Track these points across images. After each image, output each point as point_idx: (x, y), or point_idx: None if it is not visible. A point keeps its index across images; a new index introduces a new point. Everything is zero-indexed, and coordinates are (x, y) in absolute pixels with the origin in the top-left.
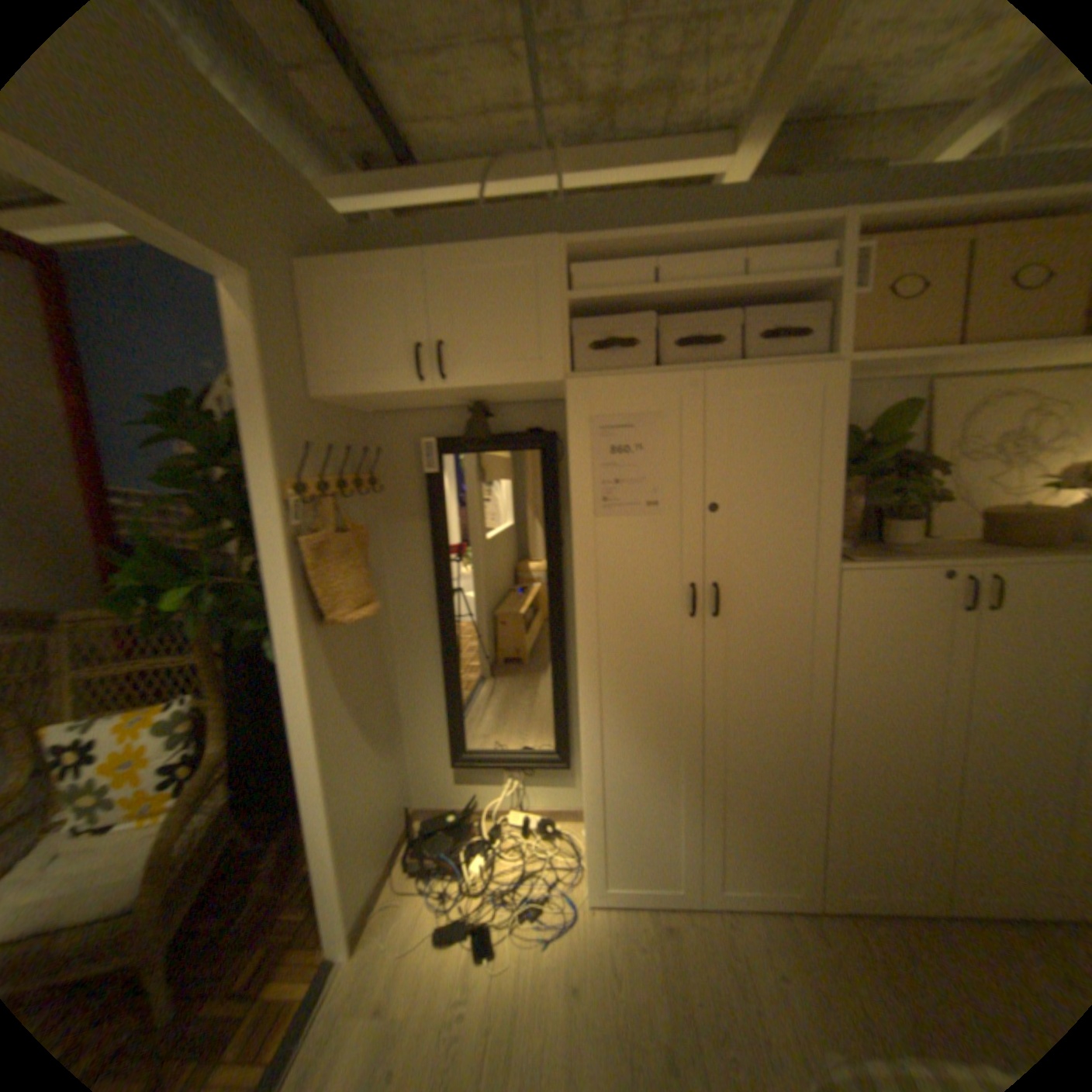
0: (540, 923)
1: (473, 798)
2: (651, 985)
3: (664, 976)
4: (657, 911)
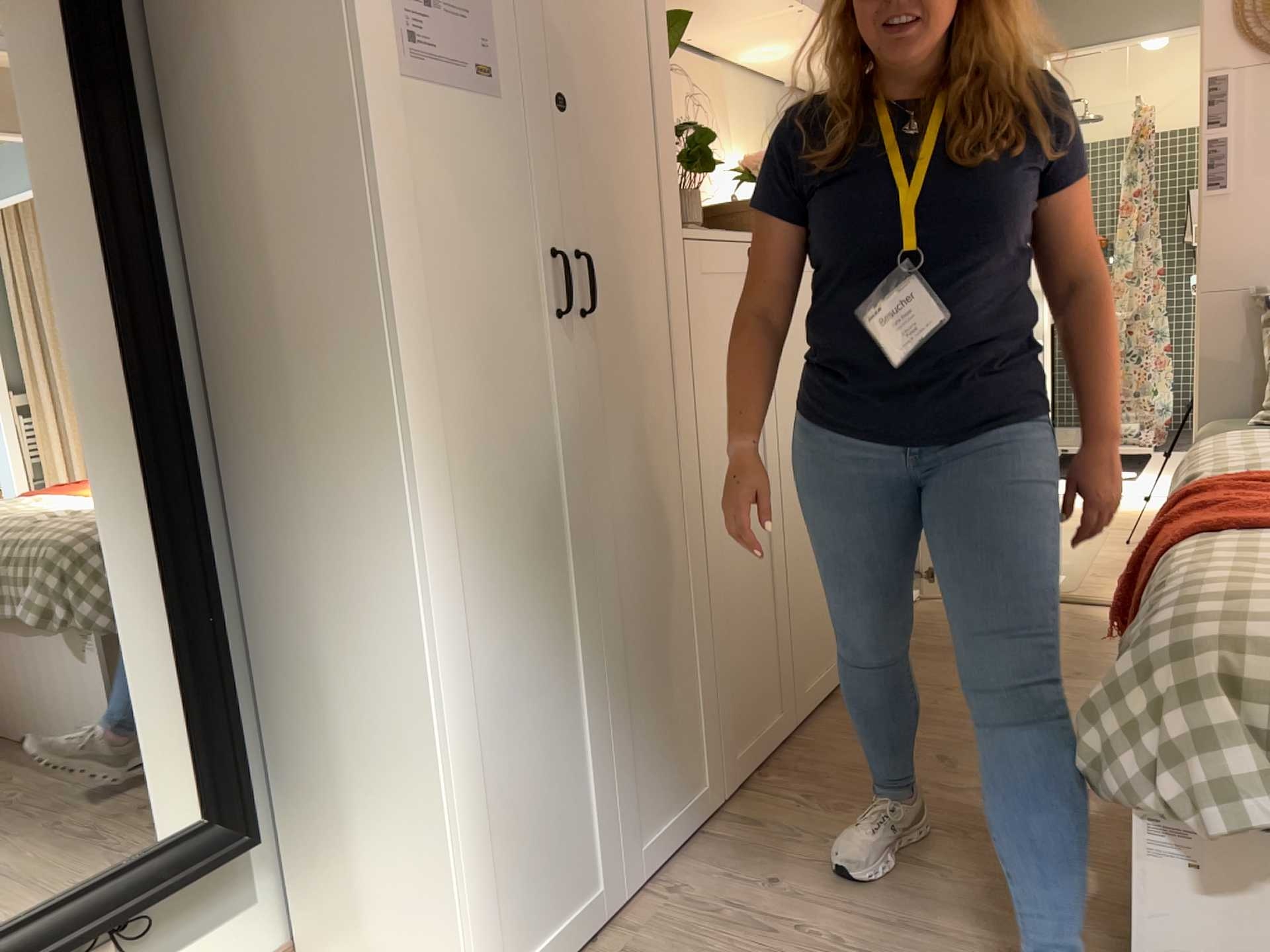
0: None
1: None
2: None
3: None
4: None
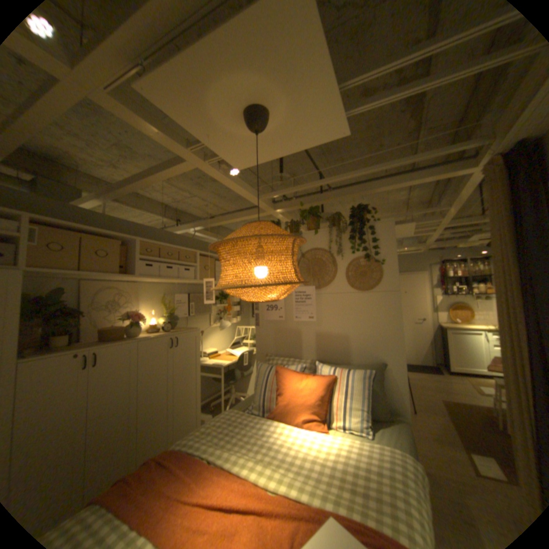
0: None
1: None
2: None
3: None
4: None
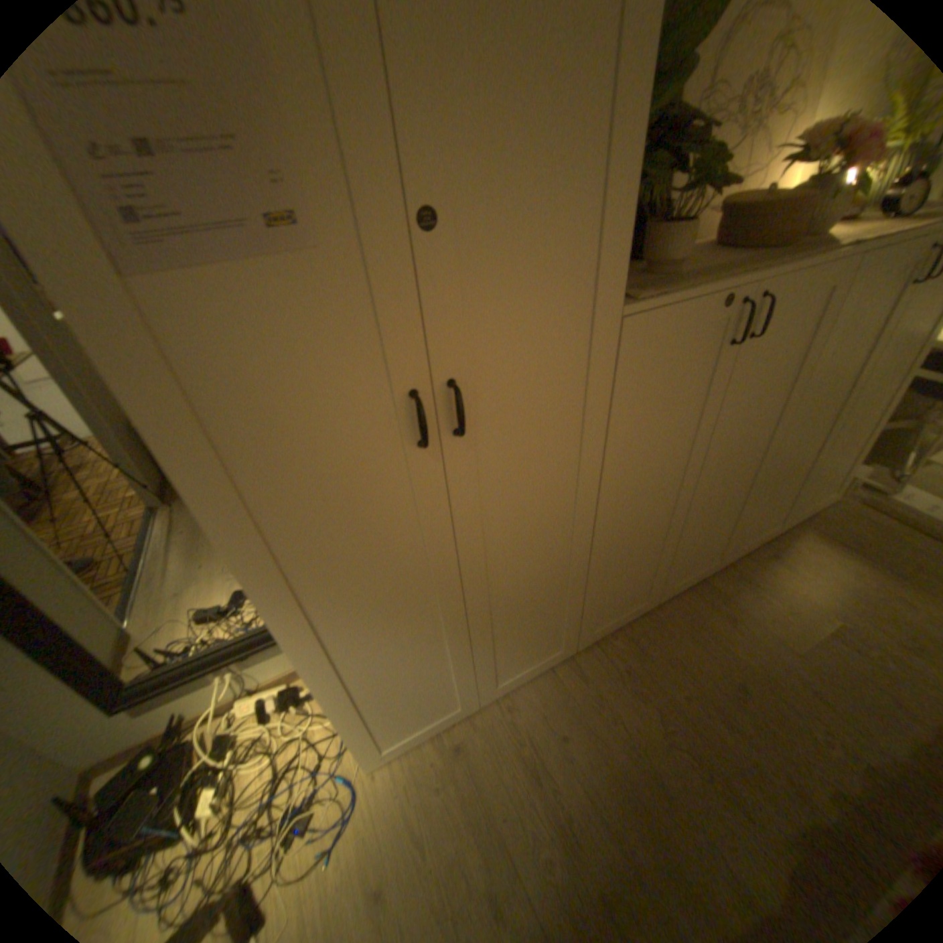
0: (313, 826)
1: (172, 716)
2: (454, 827)
3: (463, 807)
4: (437, 731)
